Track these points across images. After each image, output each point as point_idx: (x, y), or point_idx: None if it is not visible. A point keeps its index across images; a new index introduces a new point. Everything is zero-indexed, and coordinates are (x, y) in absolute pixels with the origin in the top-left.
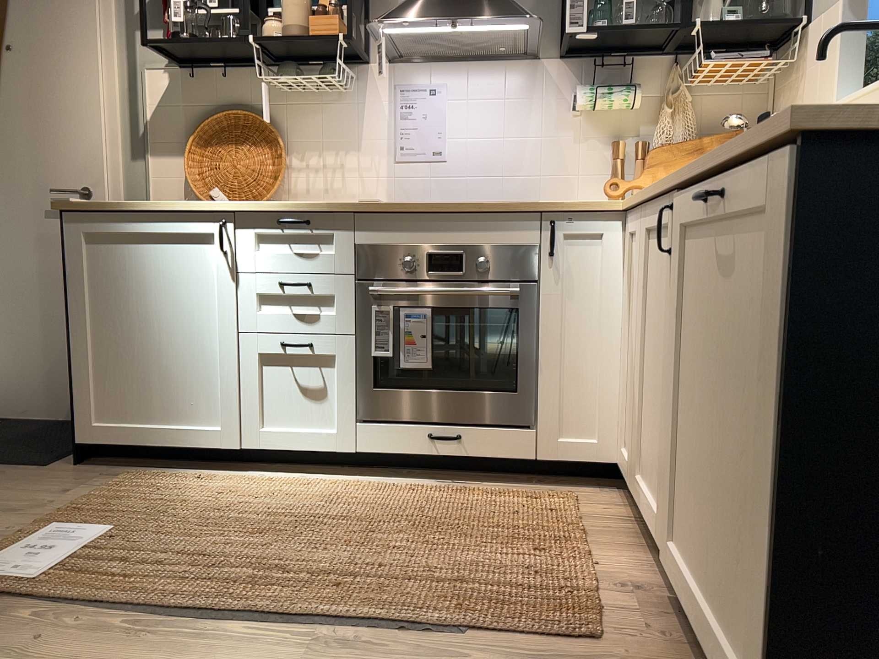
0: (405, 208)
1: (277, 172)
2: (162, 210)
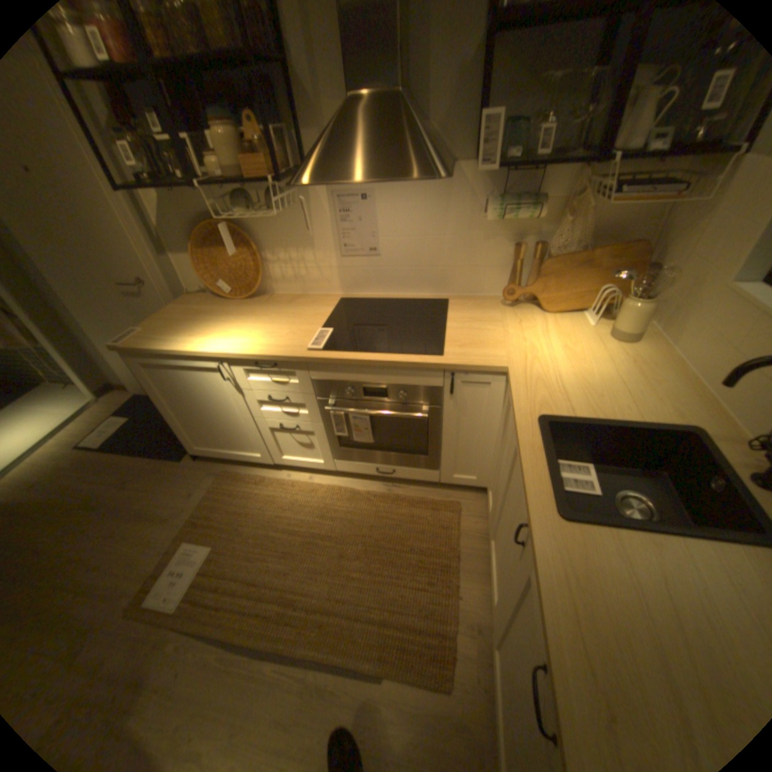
0: (340, 362)
1: (258, 267)
2: (177, 354)
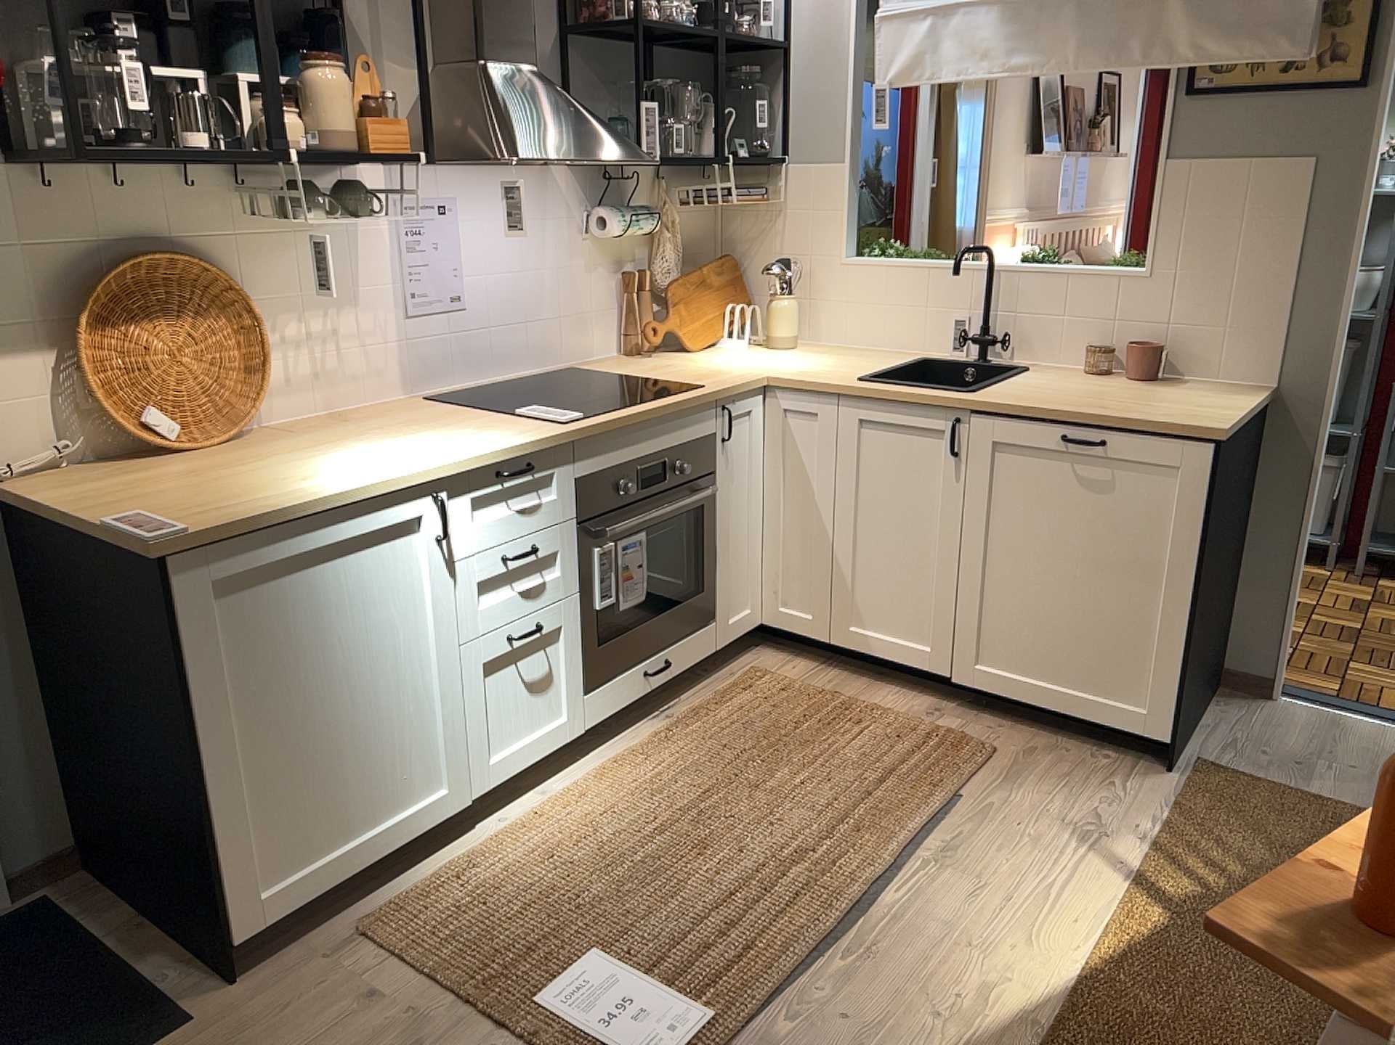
0: (624, 421)
1: (254, 360)
2: (351, 502)
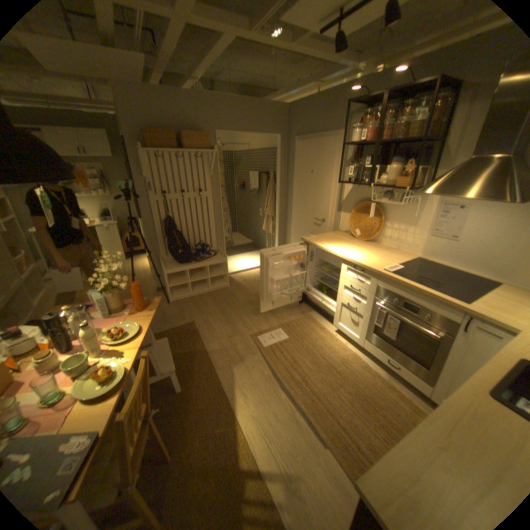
0: (398, 281)
1: (380, 228)
2: (324, 250)
